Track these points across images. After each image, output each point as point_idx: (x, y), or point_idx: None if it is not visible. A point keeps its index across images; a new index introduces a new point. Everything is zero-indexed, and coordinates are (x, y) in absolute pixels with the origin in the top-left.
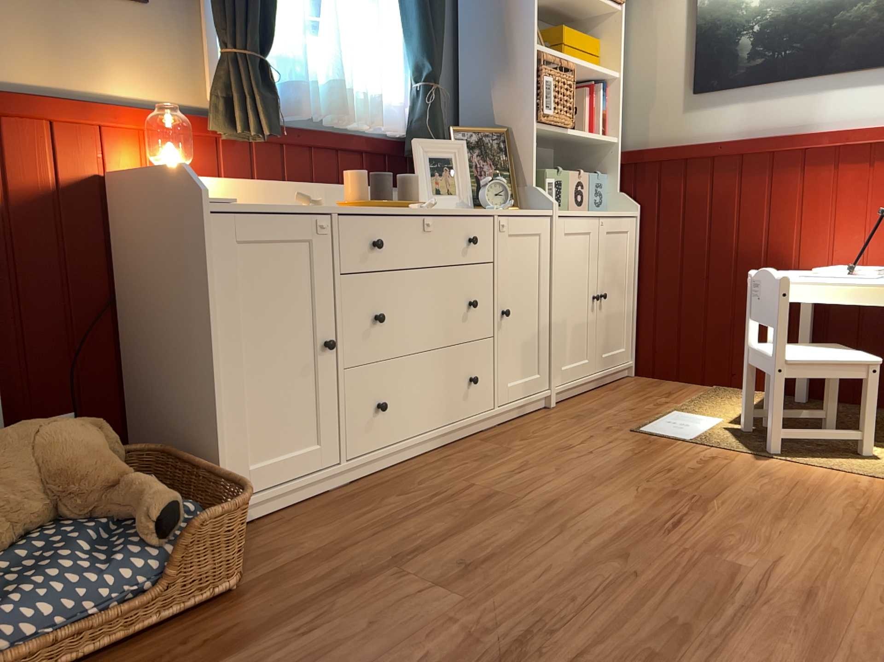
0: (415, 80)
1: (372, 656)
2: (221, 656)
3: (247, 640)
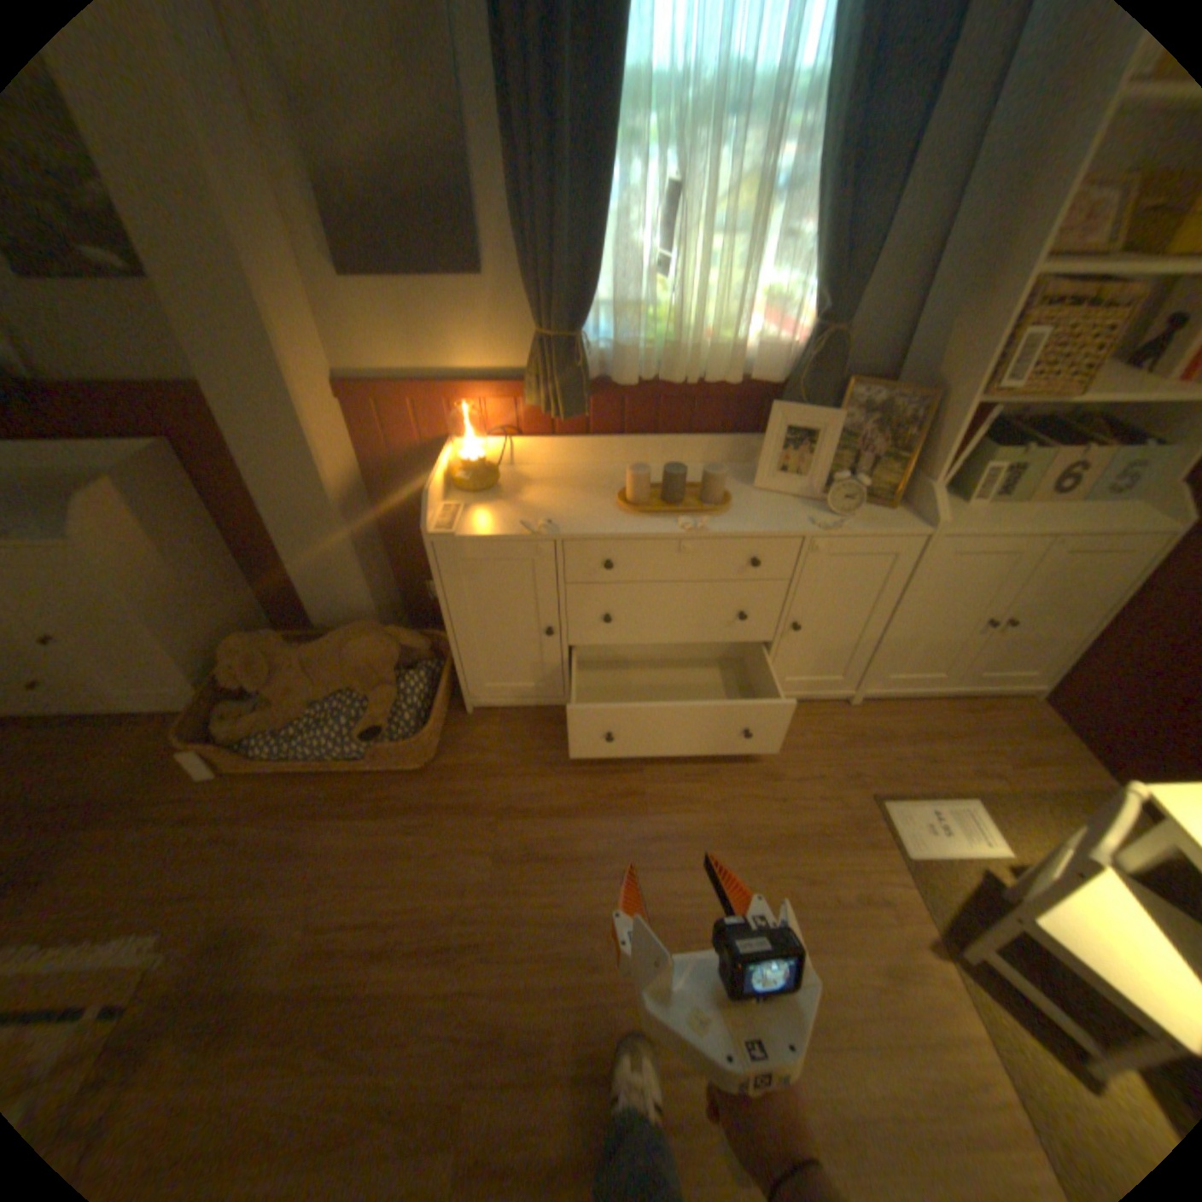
0: (816, 312)
1: (410, 879)
2: (373, 814)
3: (390, 813)
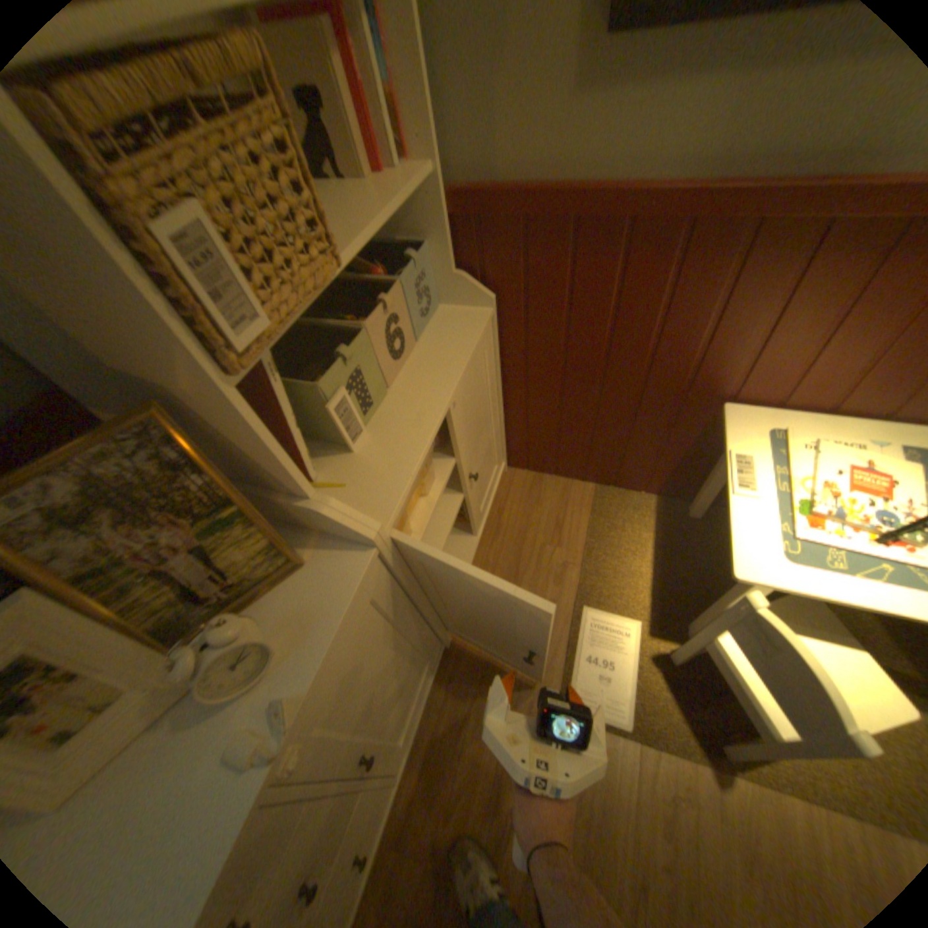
0: None
1: None
2: None
3: None
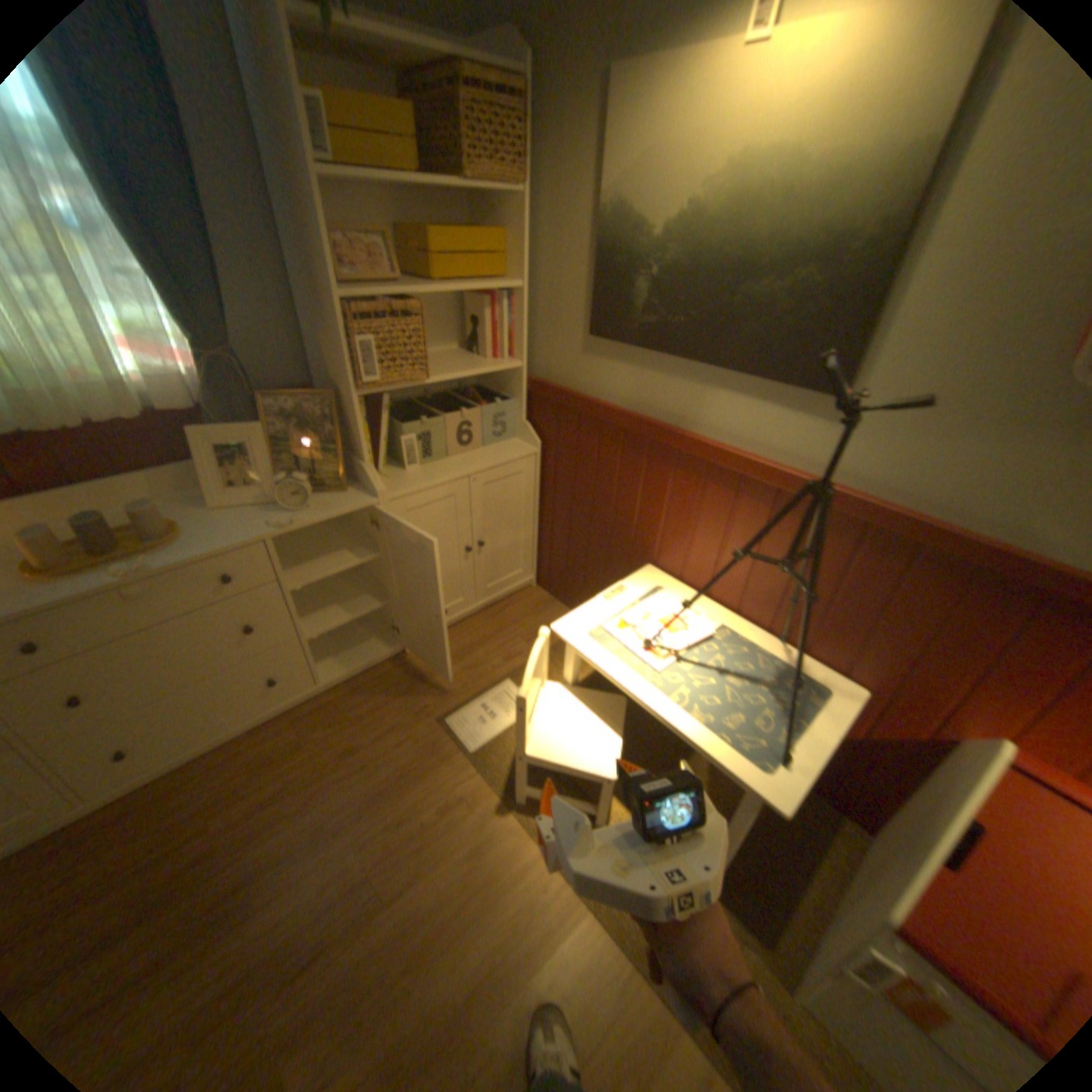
0: (187, 340)
1: None
2: None
3: None
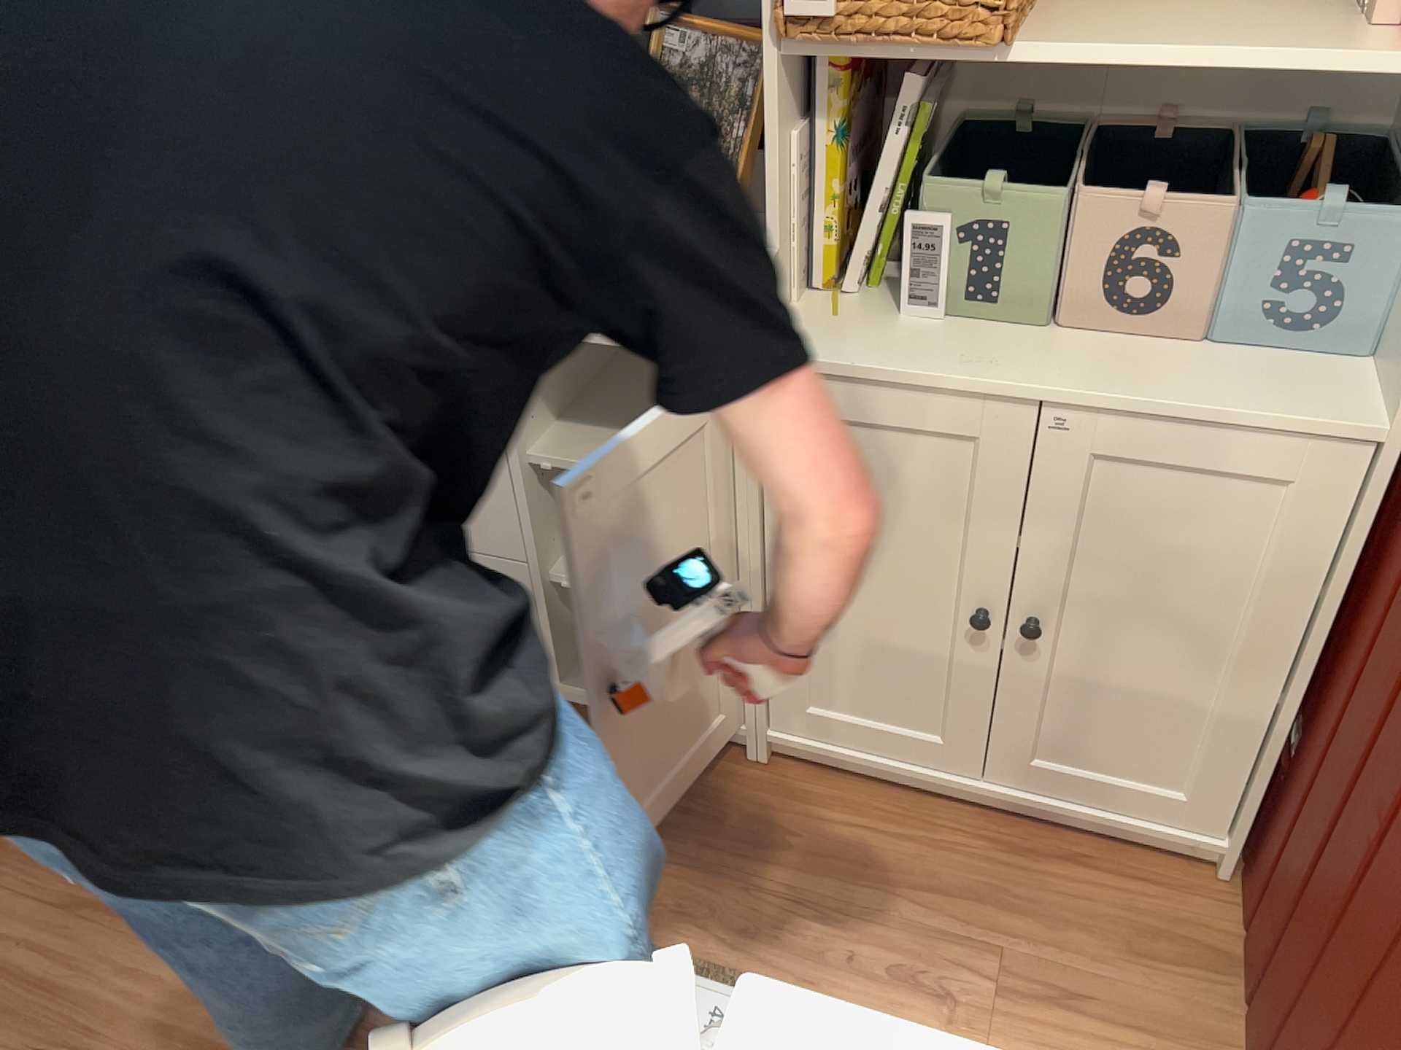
0: None
1: None
2: None
3: None
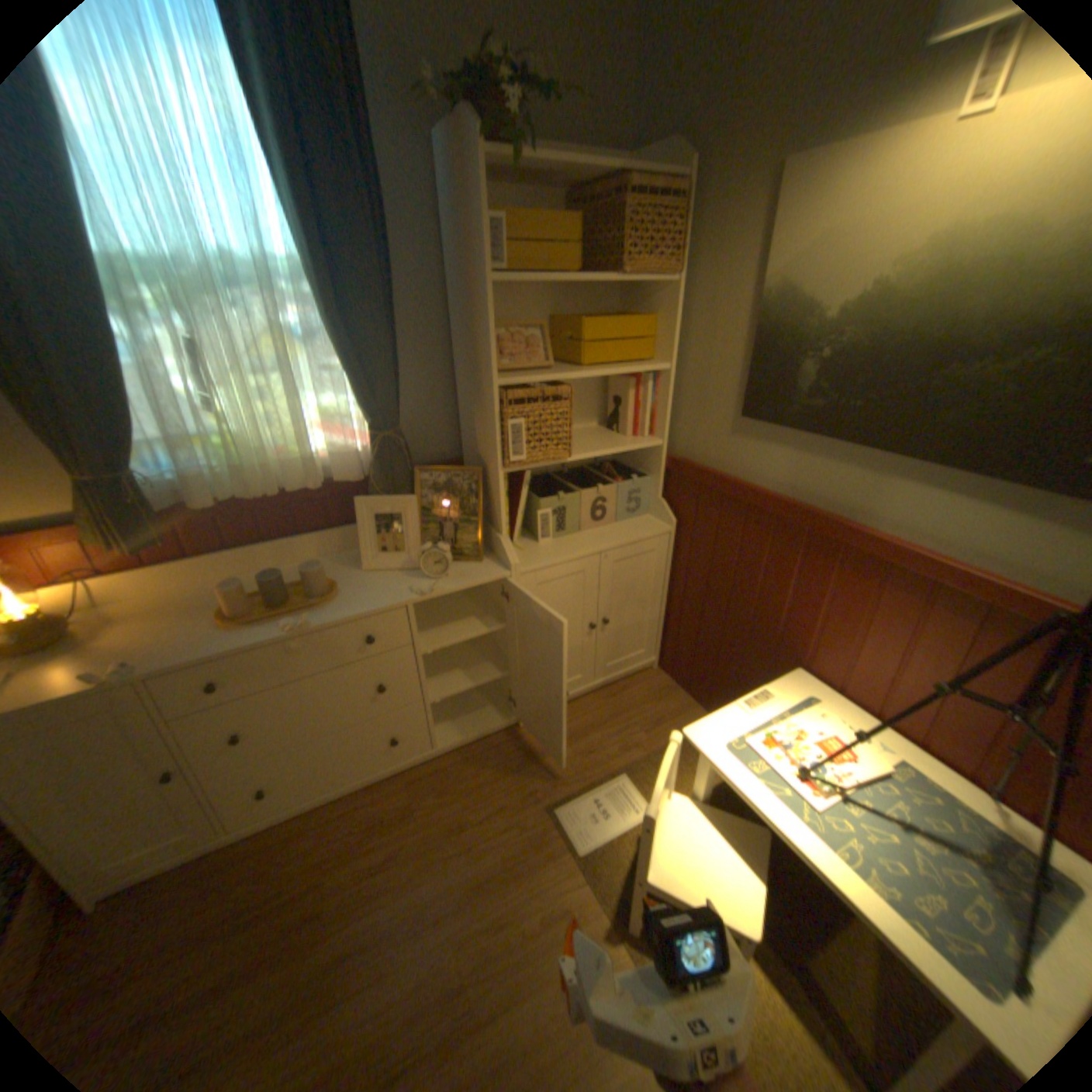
0: (367, 423)
1: None
2: None
3: None
